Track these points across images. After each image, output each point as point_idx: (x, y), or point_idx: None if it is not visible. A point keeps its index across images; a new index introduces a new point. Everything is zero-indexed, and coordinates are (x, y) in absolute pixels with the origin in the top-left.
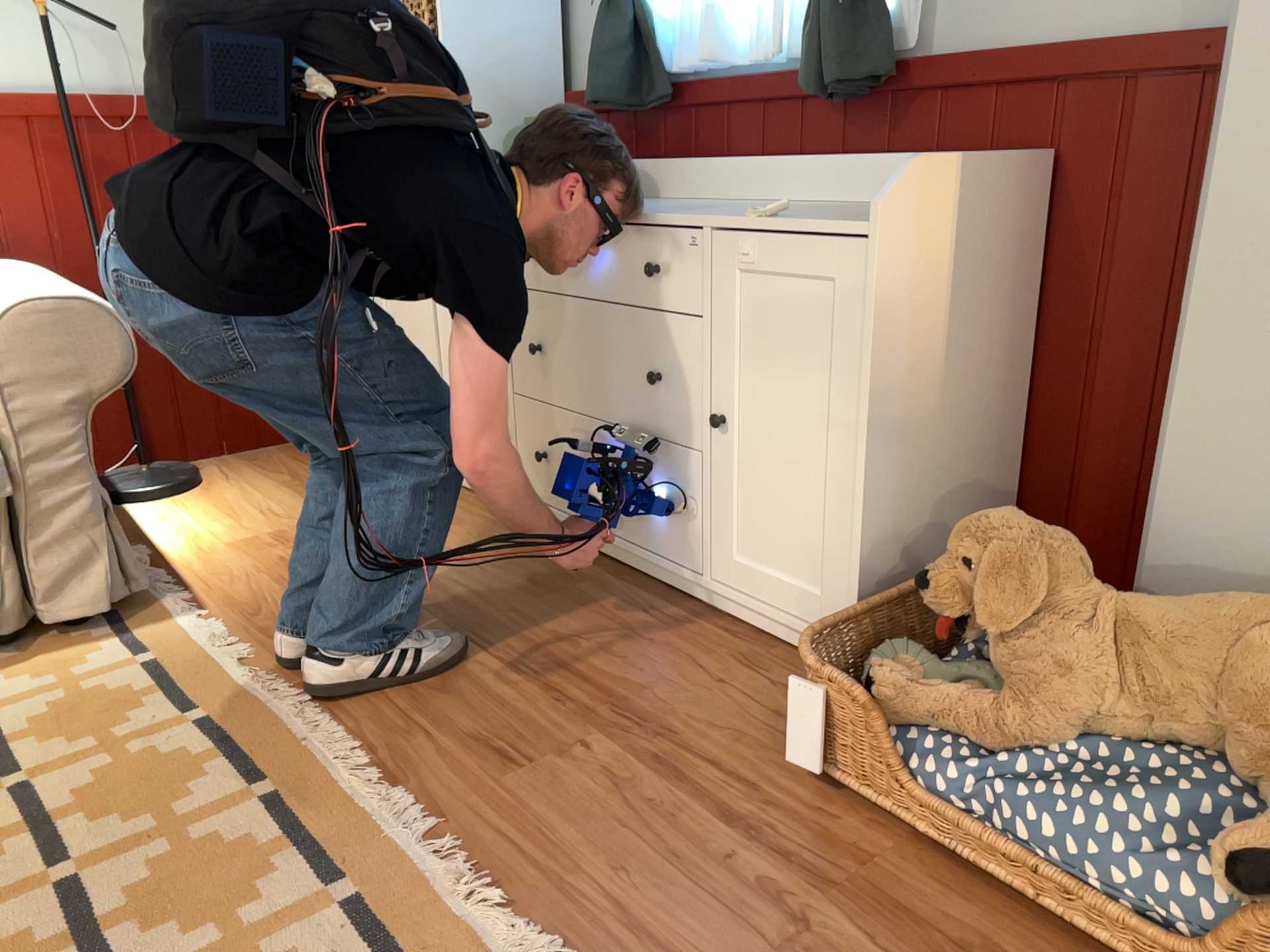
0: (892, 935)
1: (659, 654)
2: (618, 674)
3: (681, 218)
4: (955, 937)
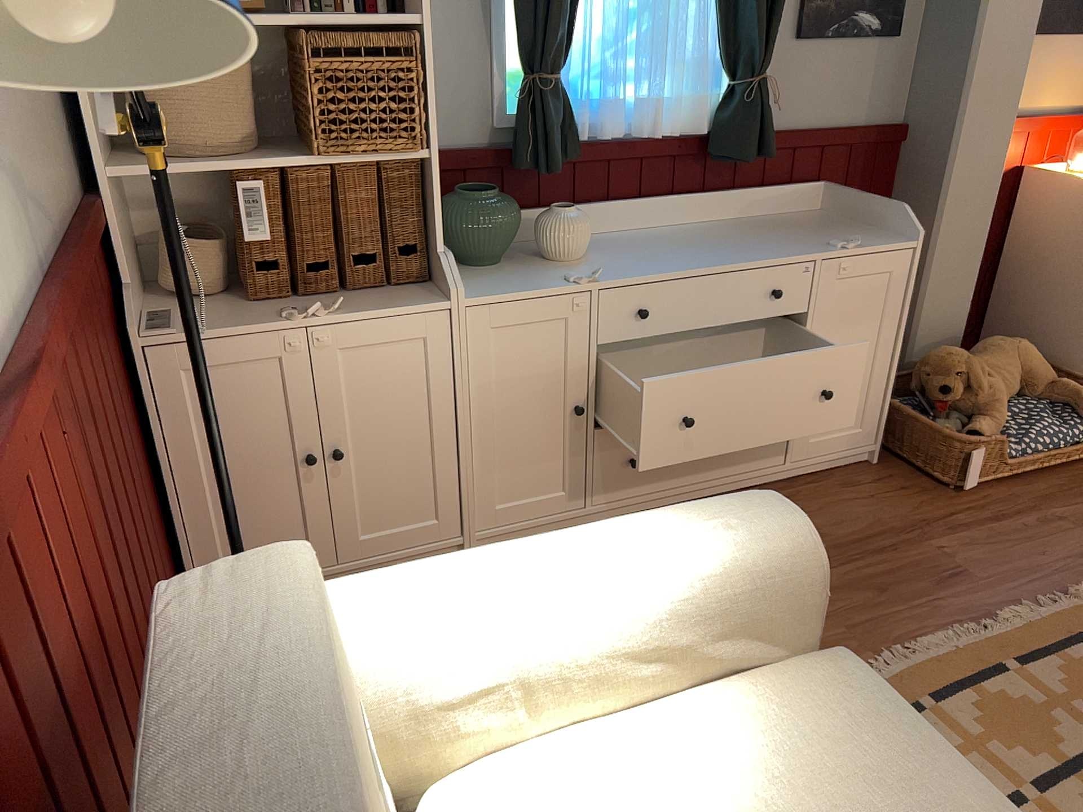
0: (1064, 504)
1: (839, 509)
2: (863, 526)
3: (788, 256)
4: (1060, 492)
